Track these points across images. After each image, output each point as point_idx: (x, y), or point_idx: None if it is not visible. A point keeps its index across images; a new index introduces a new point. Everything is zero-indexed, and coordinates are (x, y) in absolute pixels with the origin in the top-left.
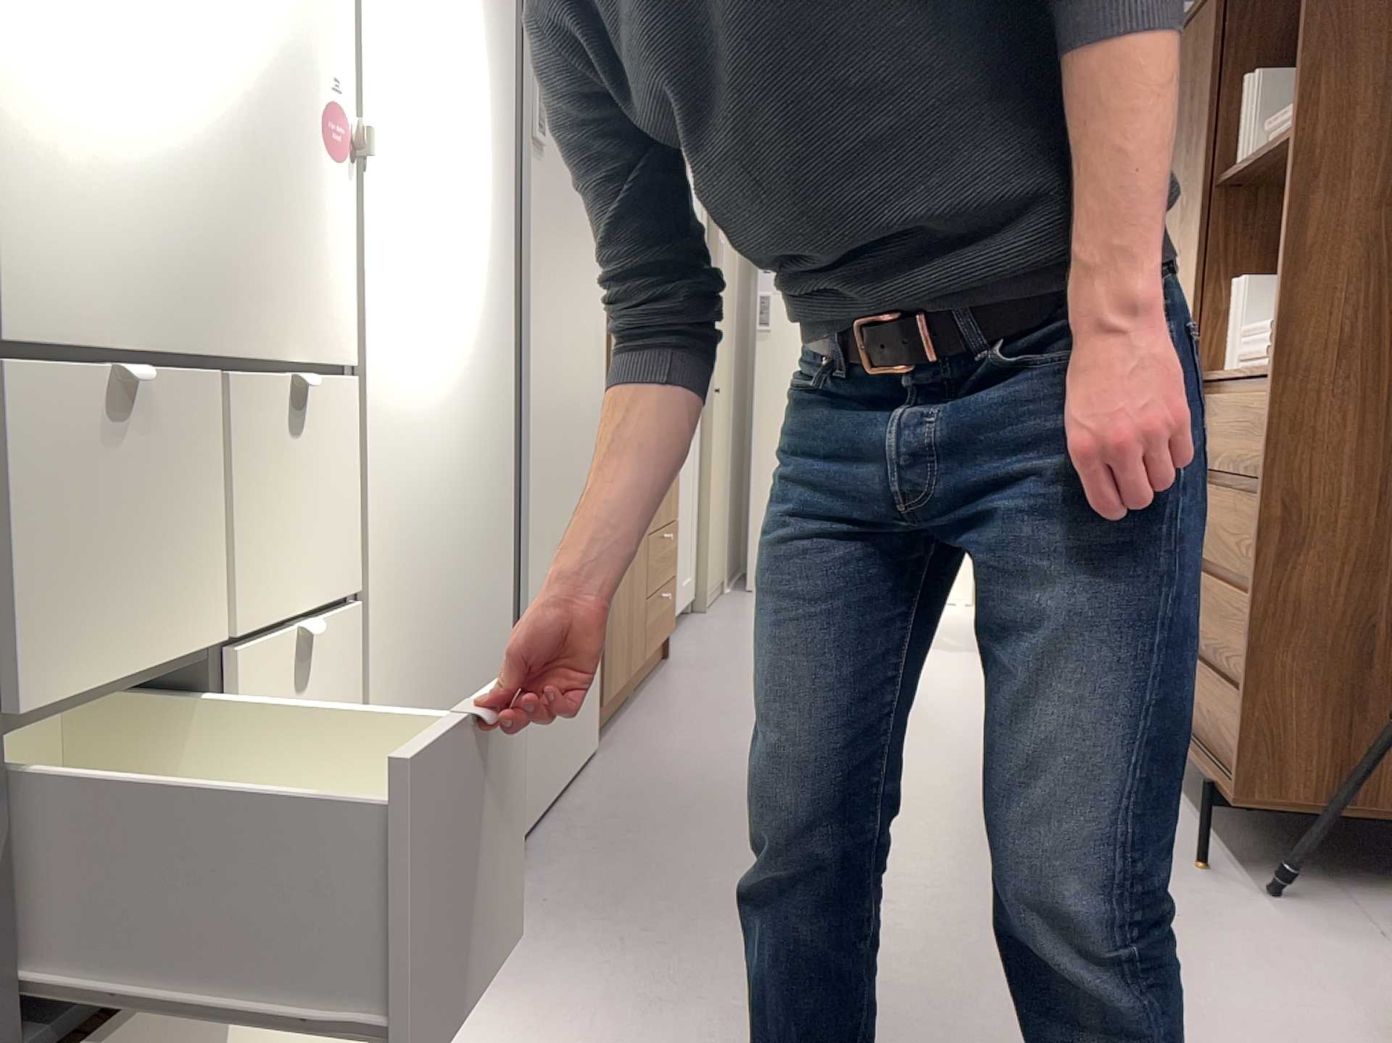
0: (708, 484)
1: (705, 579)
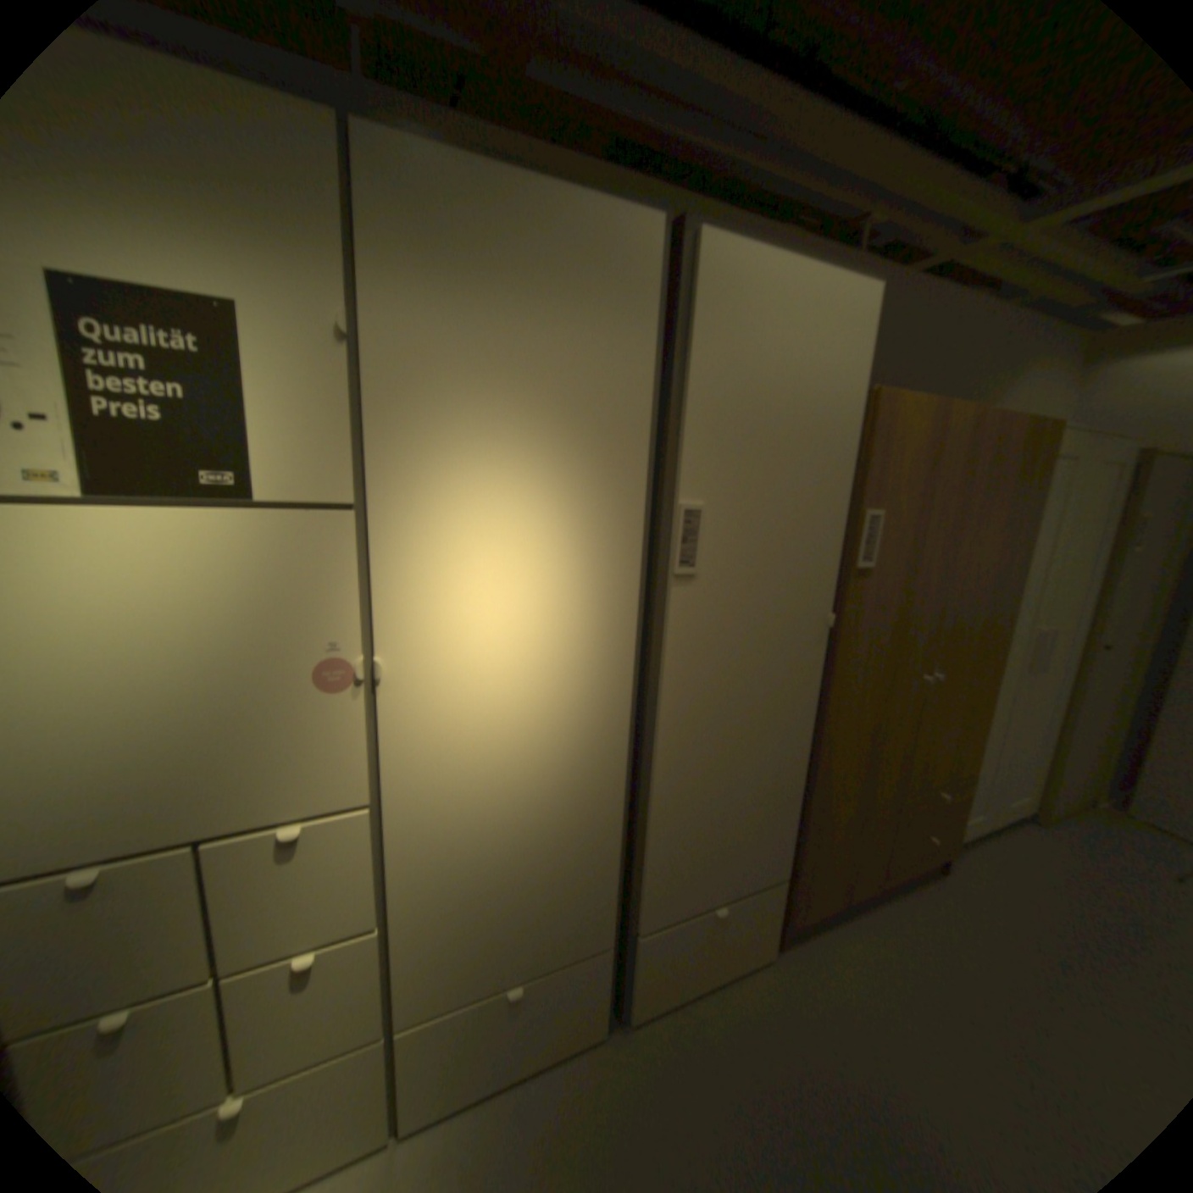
0: (1076, 728)
1: (1055, 802)
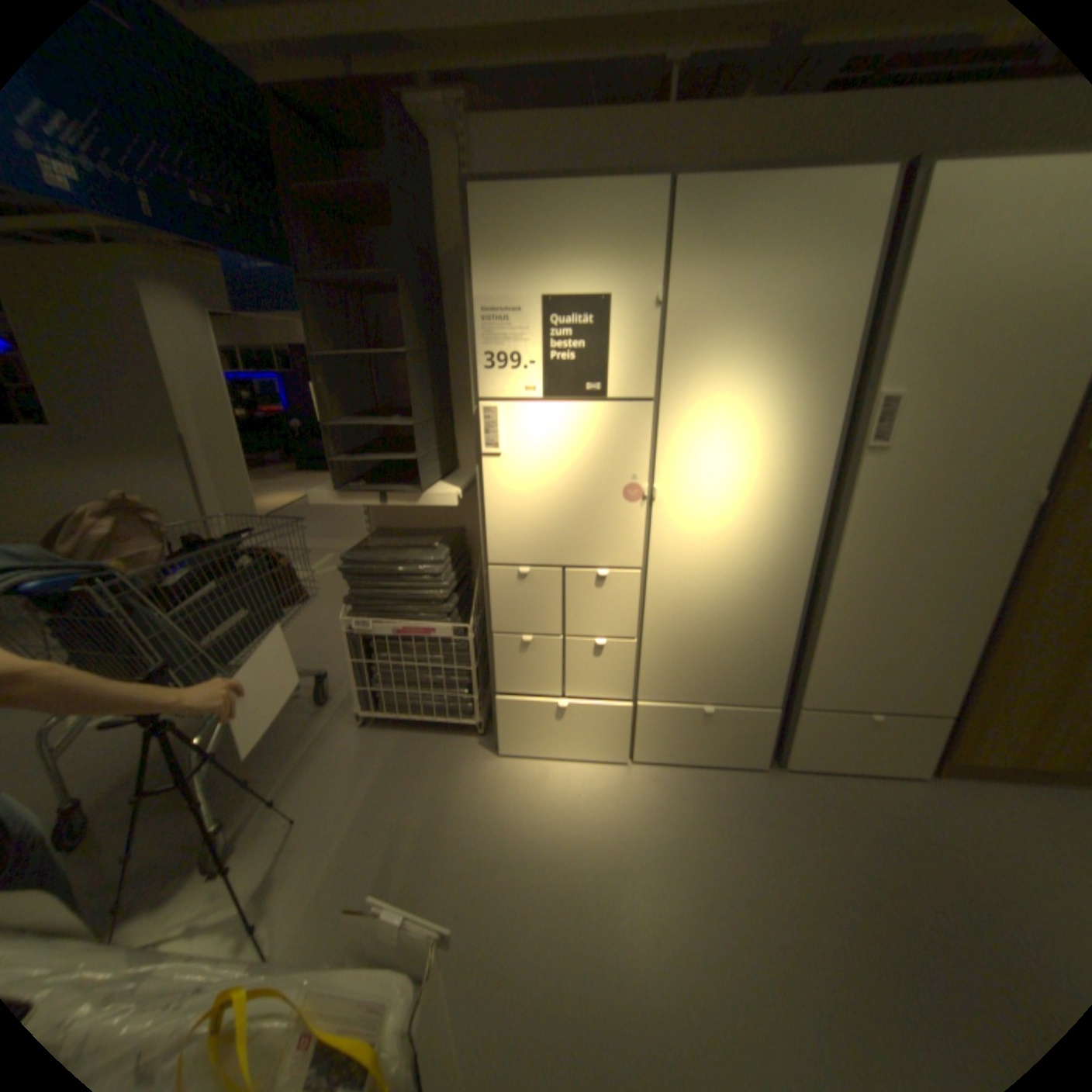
0: None
1: None
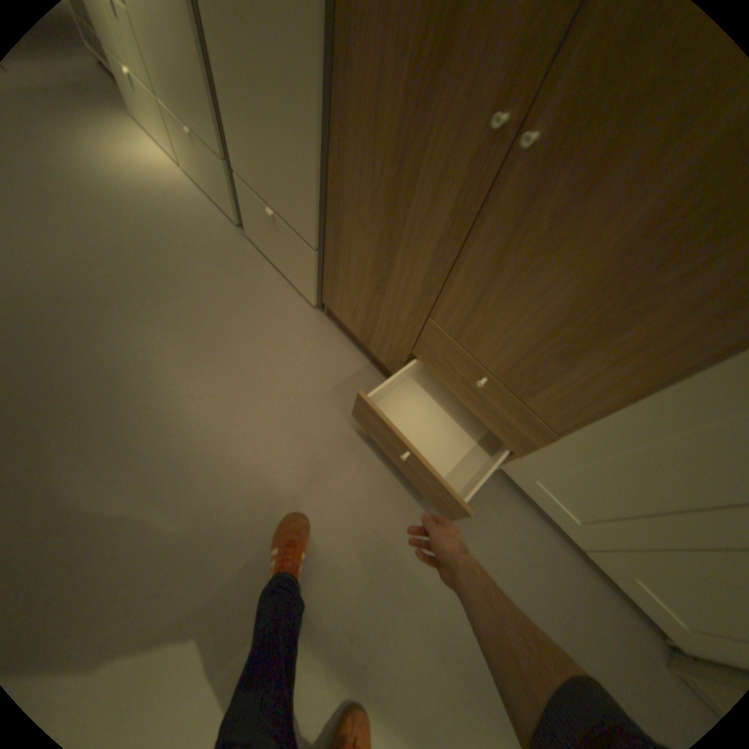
0: None
1: None
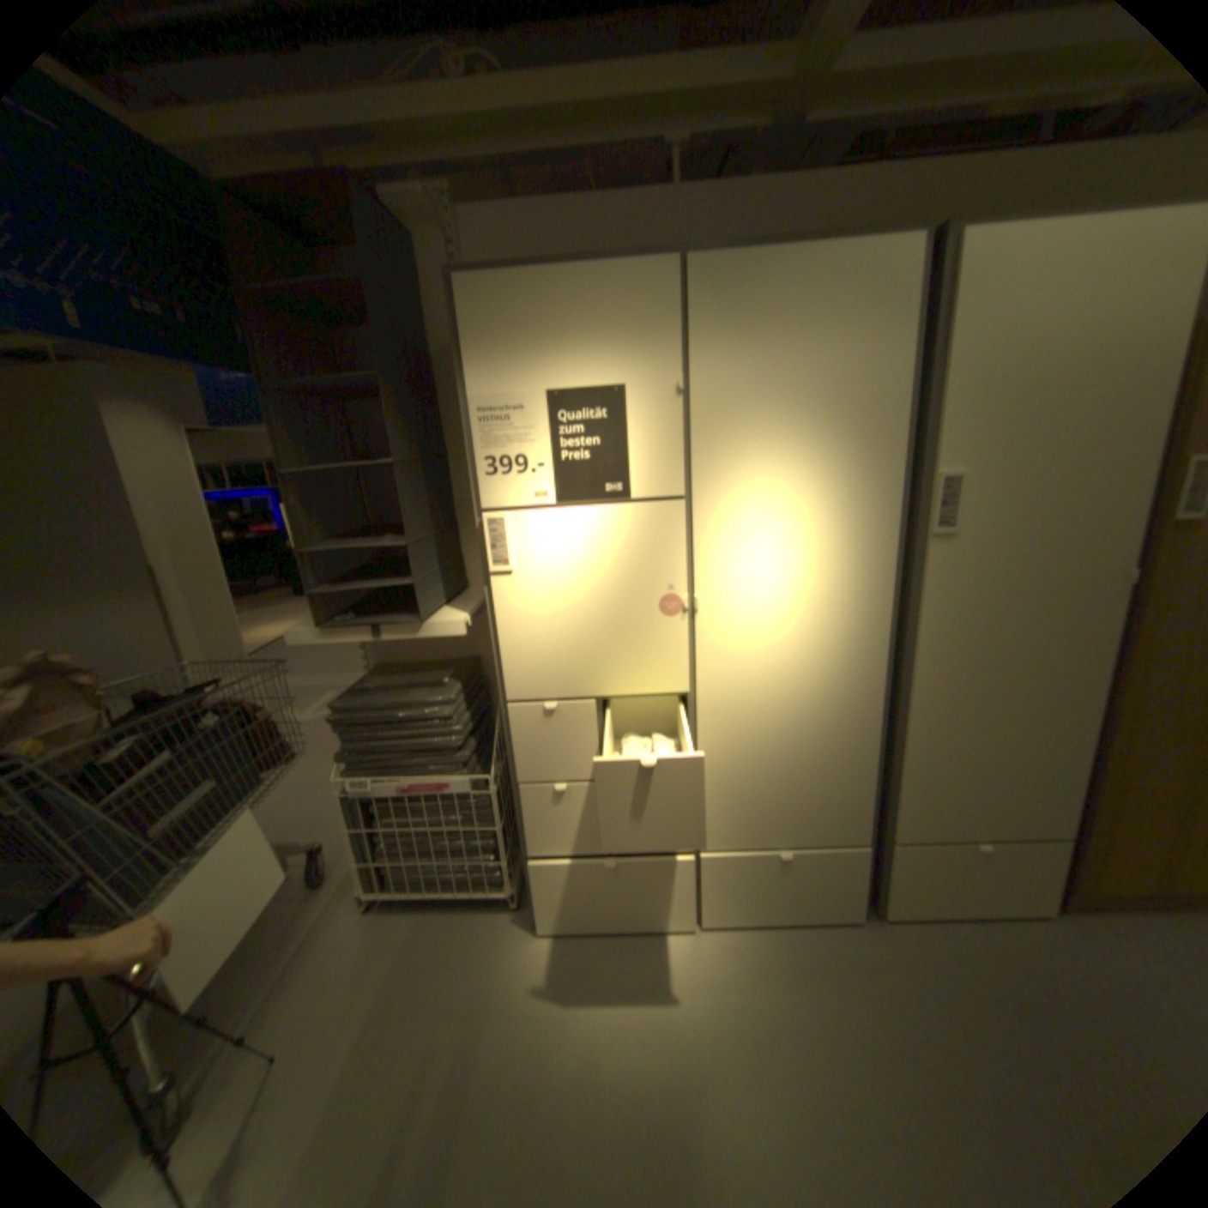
0: None
1: None
